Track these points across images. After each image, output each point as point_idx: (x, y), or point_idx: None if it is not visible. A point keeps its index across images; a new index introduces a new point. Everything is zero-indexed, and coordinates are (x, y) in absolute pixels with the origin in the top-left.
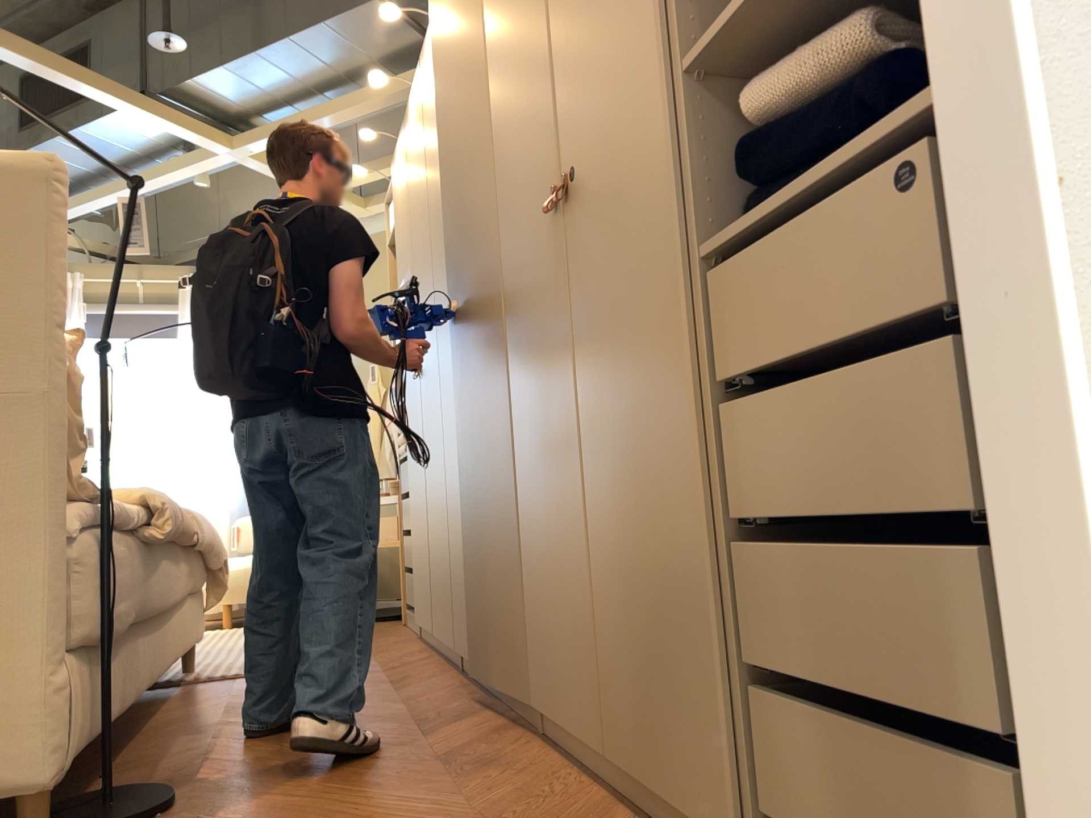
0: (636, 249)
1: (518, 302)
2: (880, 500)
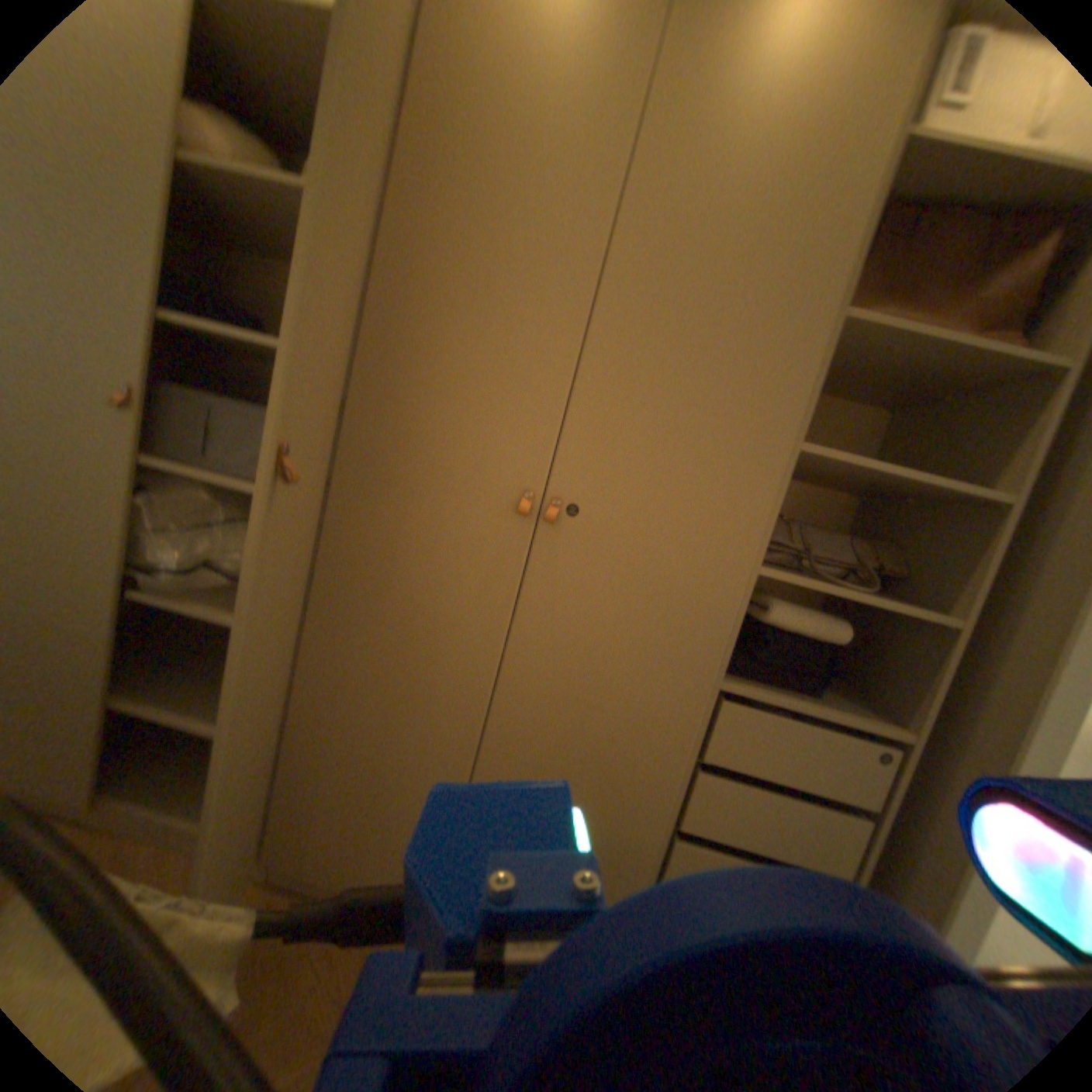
0: (630, 631)
1: (353, 509)
2: (780, 856)
